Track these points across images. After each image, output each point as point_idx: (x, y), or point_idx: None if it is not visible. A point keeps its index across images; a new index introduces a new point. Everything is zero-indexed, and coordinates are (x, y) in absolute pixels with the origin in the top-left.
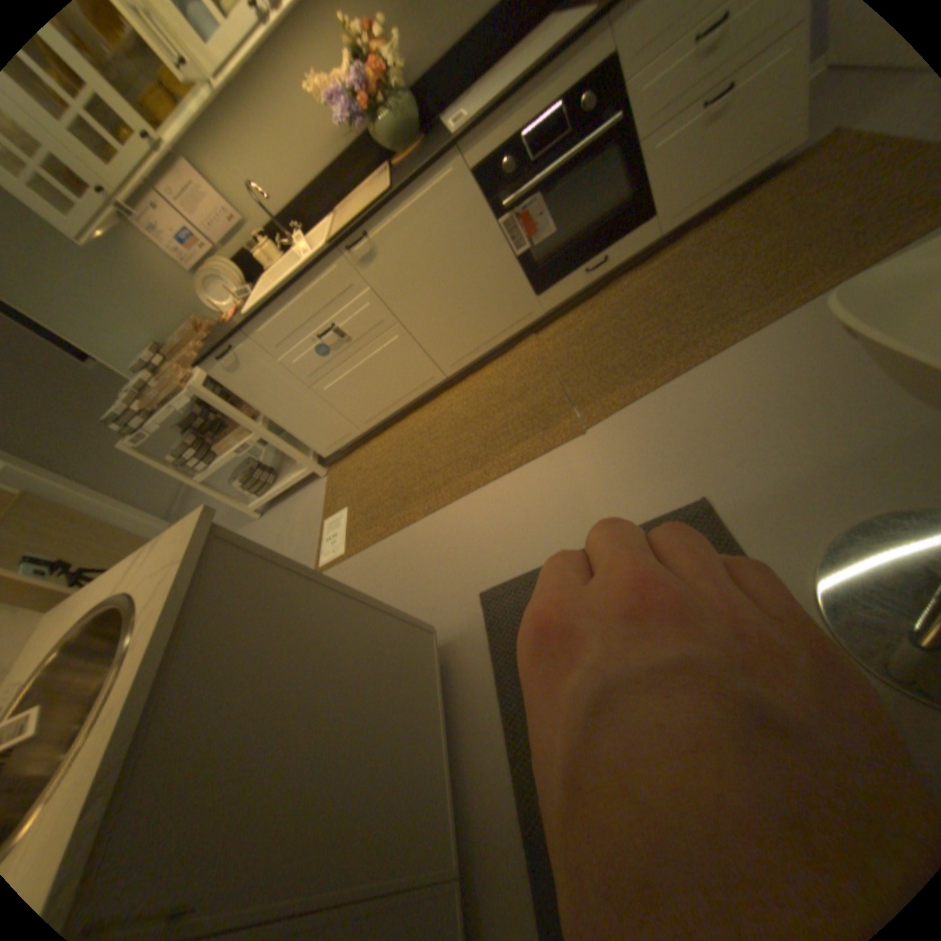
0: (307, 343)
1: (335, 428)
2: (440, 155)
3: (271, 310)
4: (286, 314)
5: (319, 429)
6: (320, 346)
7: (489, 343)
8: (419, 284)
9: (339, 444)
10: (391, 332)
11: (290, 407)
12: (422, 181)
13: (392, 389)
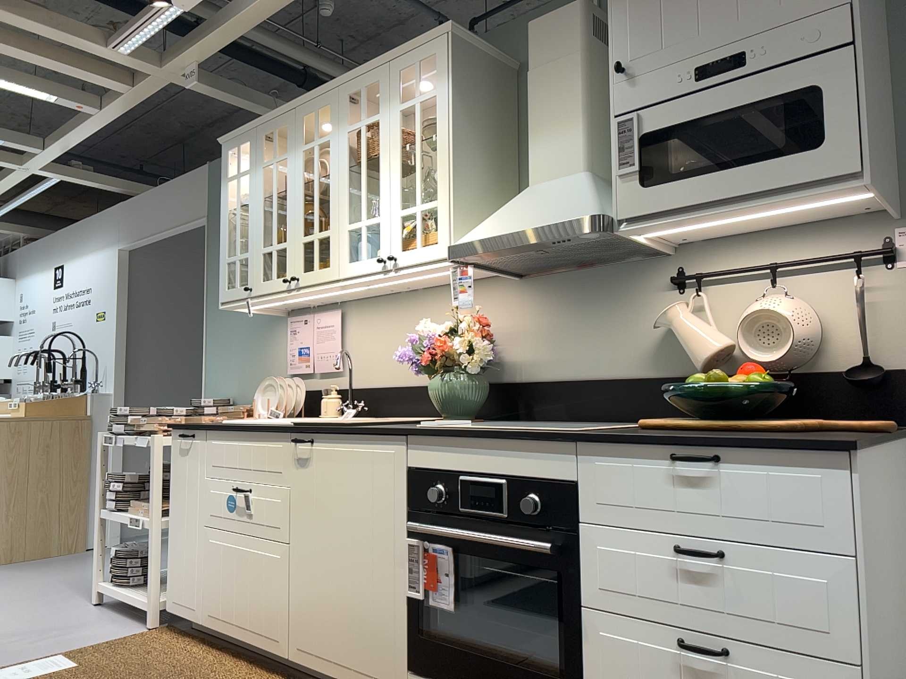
0: (227, 485)
1: (188, 589)
2: (387, 434)
3: (228, 436)
4: (232, 448)
5: (181, 574)
6: (230, 498)
7: (338, 672)
8: (318, 527)
9: (180, 610)
10: (276, 548)
11: (182, 526)
12: (367, 441)
13: (243, 607)
